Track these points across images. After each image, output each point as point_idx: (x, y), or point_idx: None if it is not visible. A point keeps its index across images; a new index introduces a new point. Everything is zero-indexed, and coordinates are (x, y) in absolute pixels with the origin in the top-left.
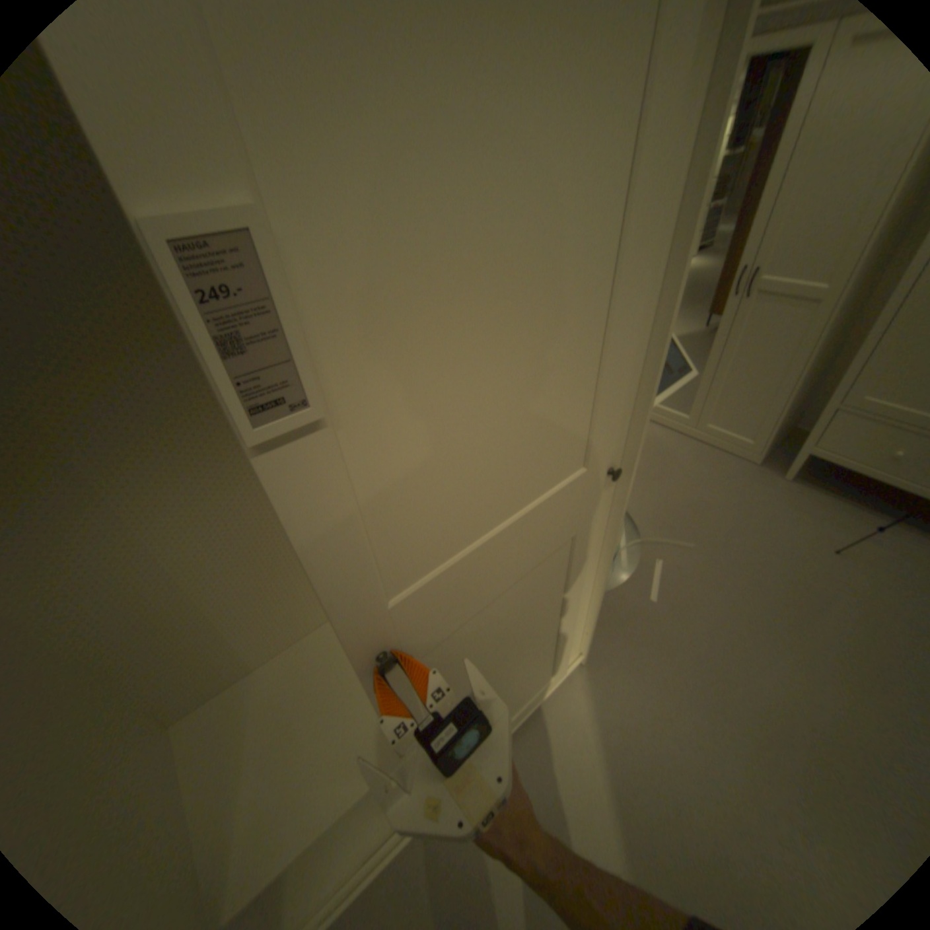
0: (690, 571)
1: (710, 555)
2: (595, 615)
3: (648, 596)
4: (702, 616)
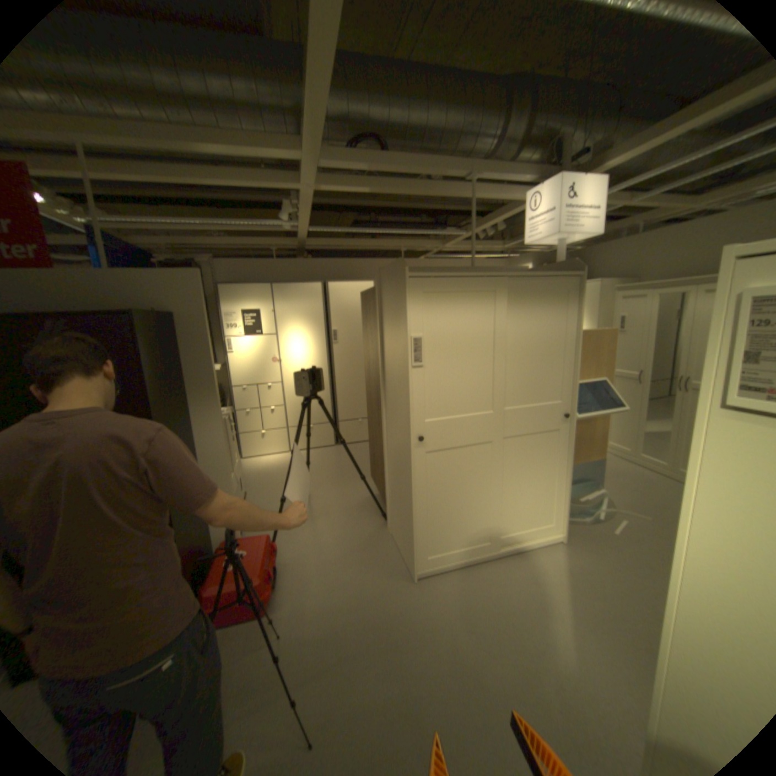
0: (646, 530)
1: (663, 527)
2: (568, 501)
3: (614, 532)
4: (647, 546)
